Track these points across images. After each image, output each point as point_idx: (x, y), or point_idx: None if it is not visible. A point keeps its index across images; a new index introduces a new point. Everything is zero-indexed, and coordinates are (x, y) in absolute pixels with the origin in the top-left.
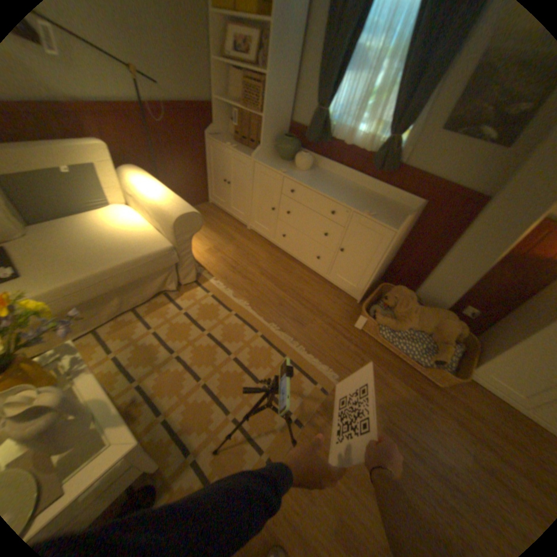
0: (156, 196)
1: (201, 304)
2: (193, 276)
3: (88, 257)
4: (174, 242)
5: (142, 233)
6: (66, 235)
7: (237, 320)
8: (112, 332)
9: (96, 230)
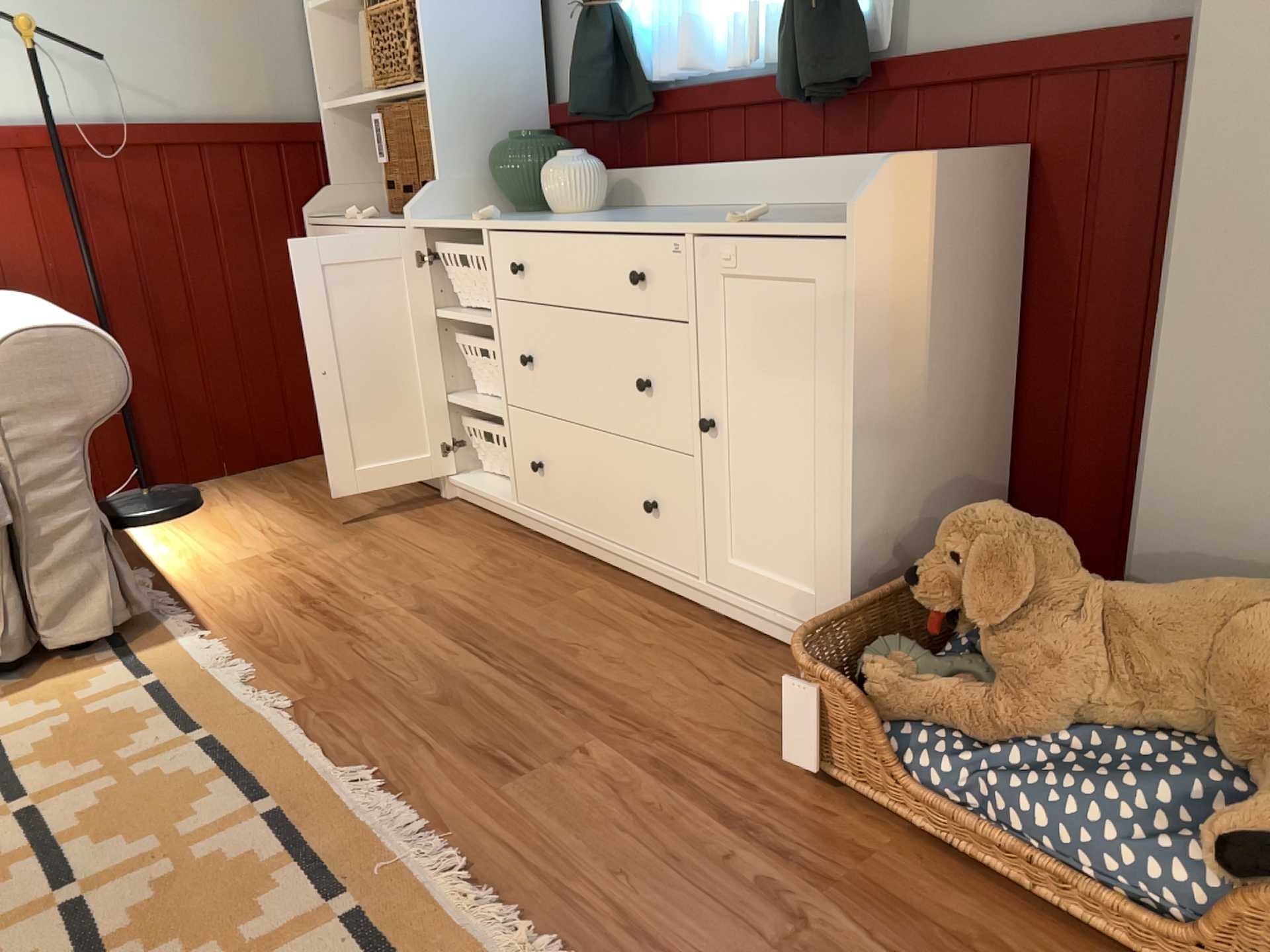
0: None
1: (83, 711)
2: (102, 610)
3: None
4: None
5: None
6: None
7: (201, 756)
8: None
9: None
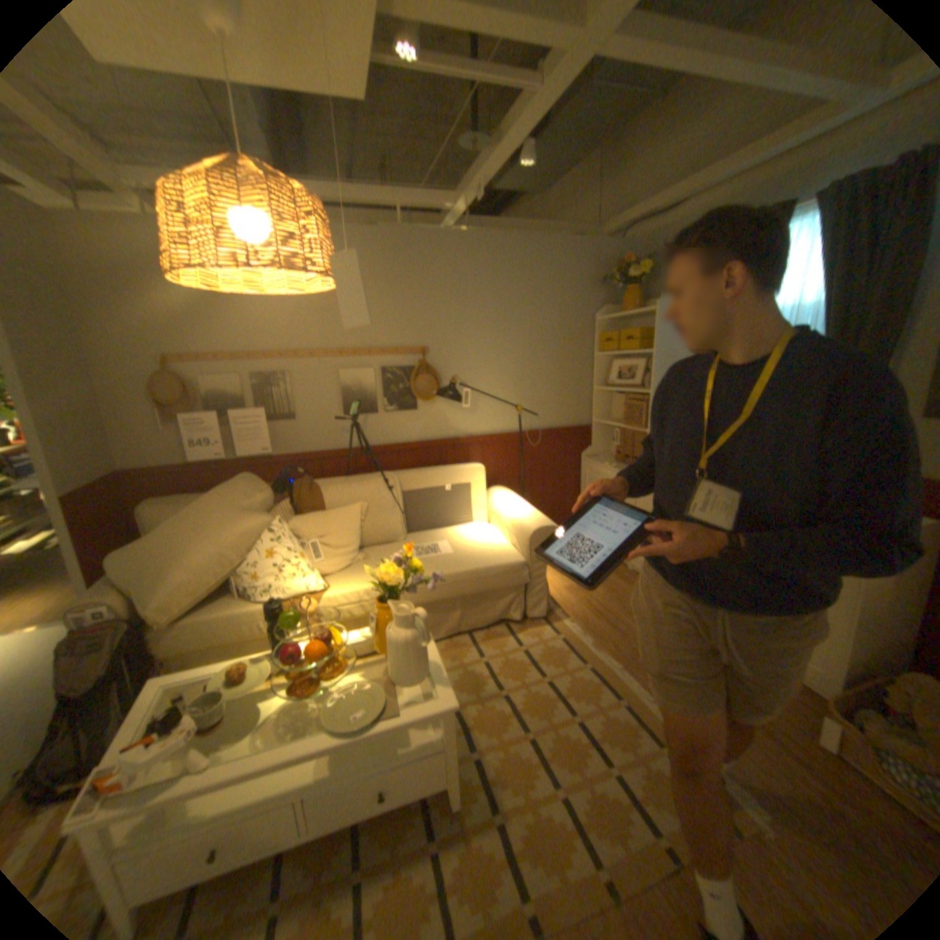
0: (517, 511)
1: (545, 646)
2: (542, 608)
3: (446, 559)
4: (526, 558)
5: (496, 546)
6: (433, 541)
7: (592, 676)
8: (444, 650)
9: (457, 540)
